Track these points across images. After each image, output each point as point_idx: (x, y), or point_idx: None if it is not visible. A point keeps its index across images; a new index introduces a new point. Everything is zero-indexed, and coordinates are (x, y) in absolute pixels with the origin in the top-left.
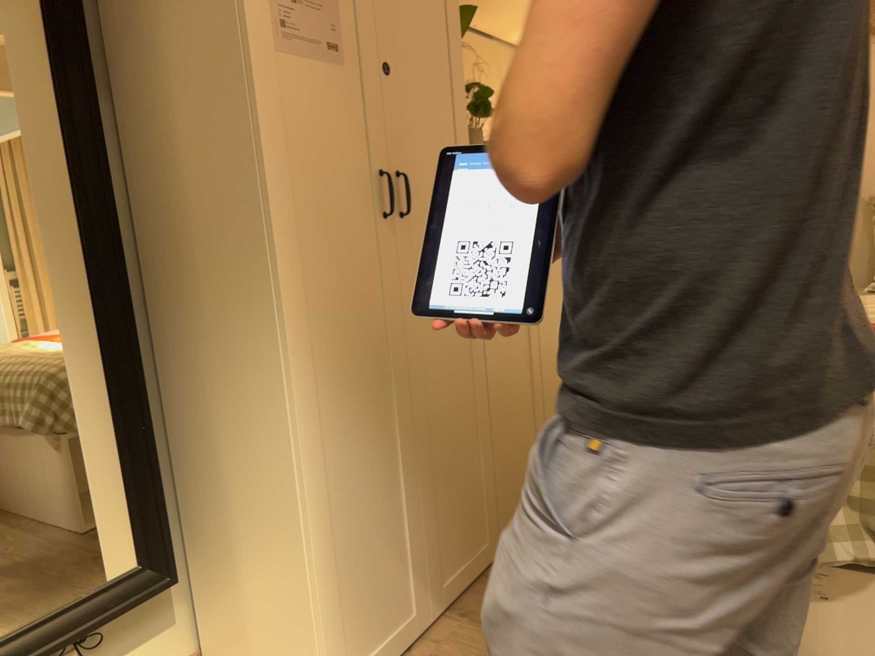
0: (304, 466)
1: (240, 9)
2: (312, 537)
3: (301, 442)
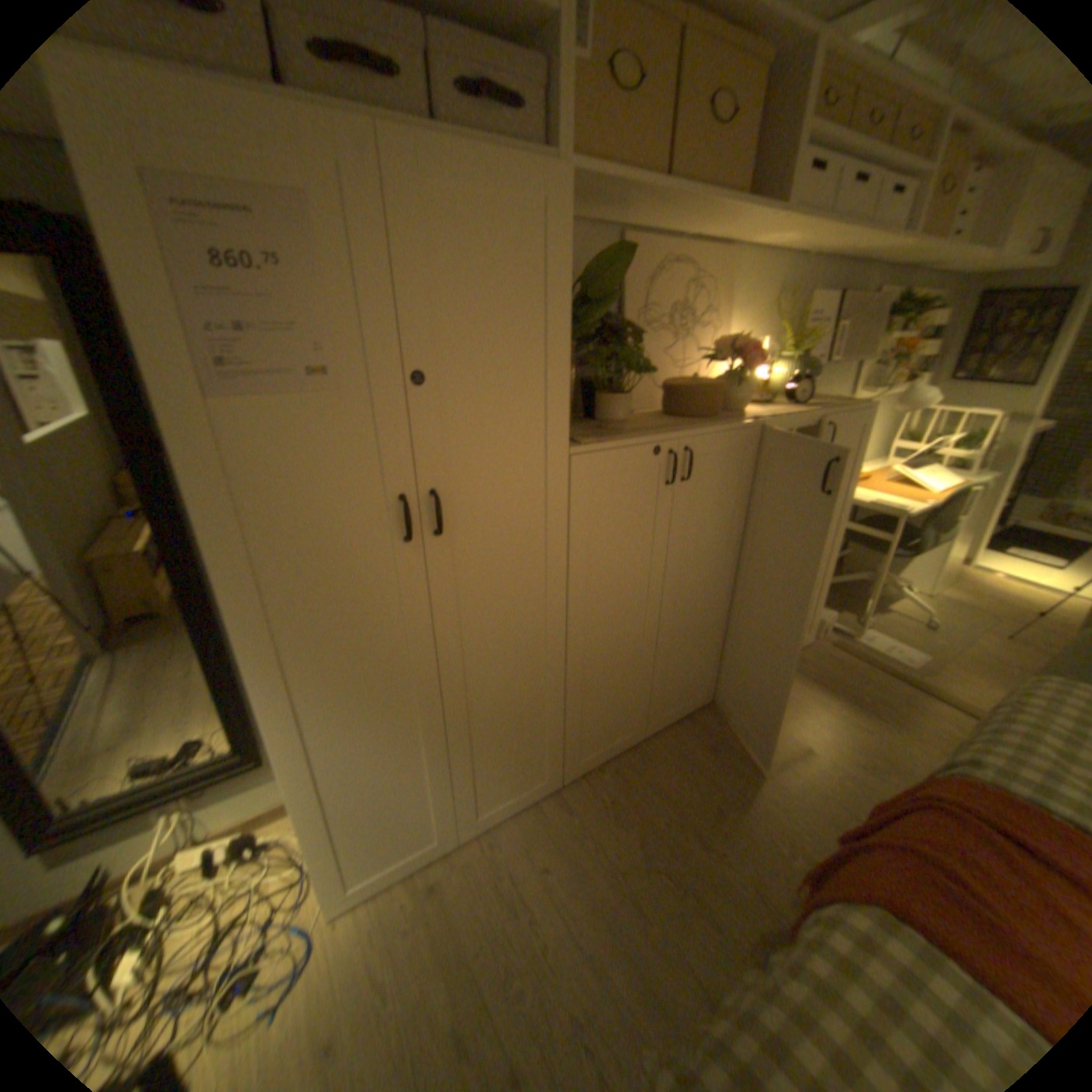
0: (287, 767)
1: (143, 365)
2: (301, 812)
3: (282, 750)
